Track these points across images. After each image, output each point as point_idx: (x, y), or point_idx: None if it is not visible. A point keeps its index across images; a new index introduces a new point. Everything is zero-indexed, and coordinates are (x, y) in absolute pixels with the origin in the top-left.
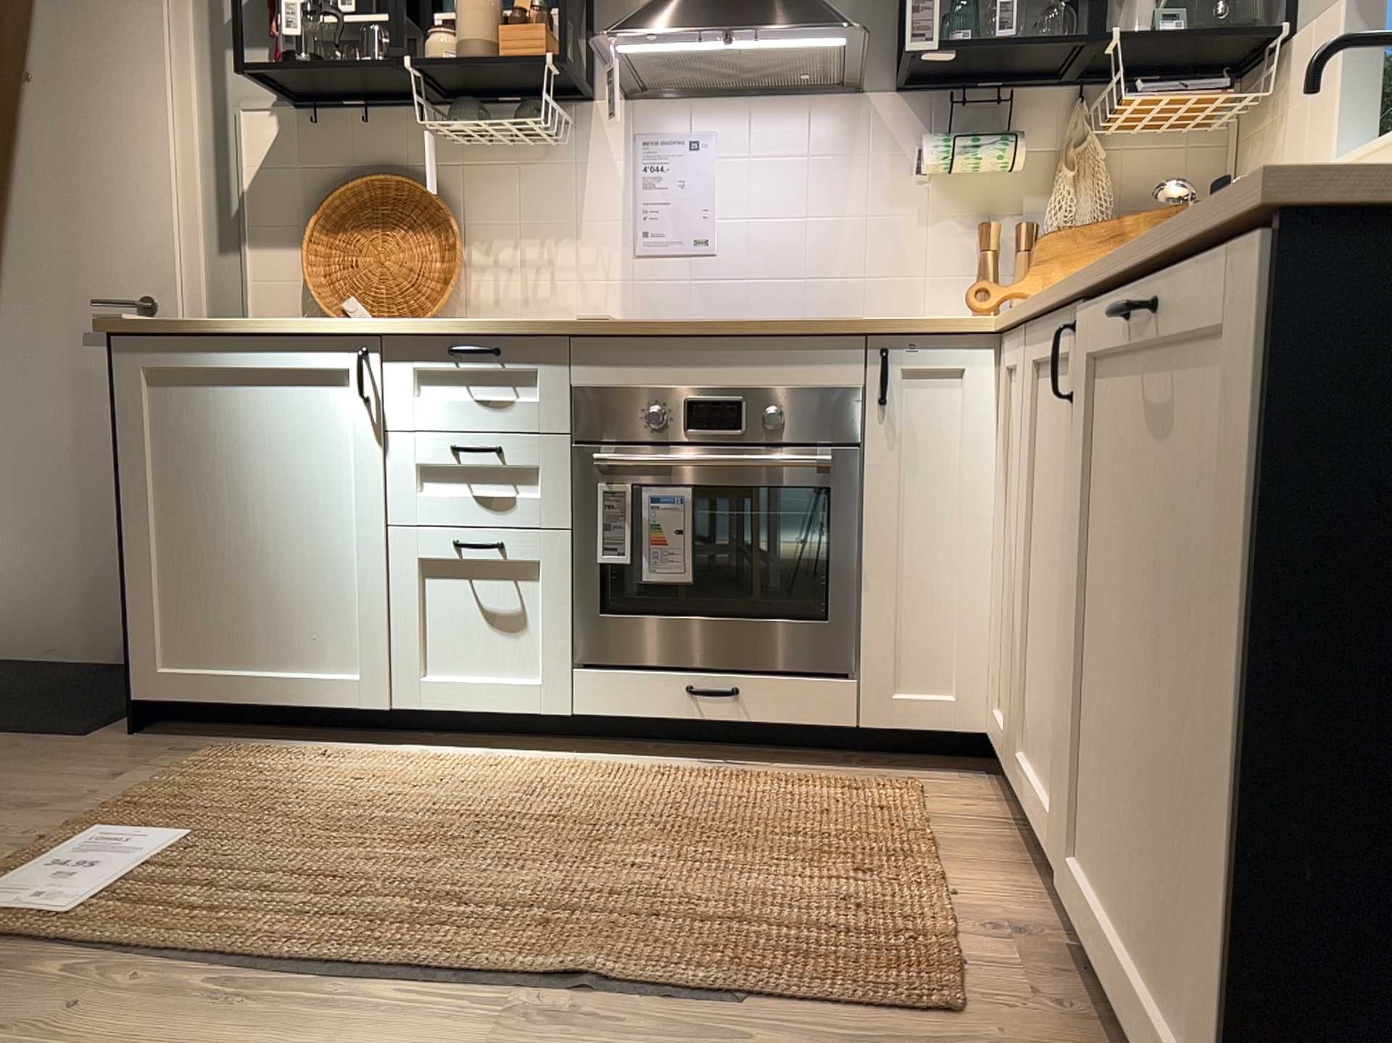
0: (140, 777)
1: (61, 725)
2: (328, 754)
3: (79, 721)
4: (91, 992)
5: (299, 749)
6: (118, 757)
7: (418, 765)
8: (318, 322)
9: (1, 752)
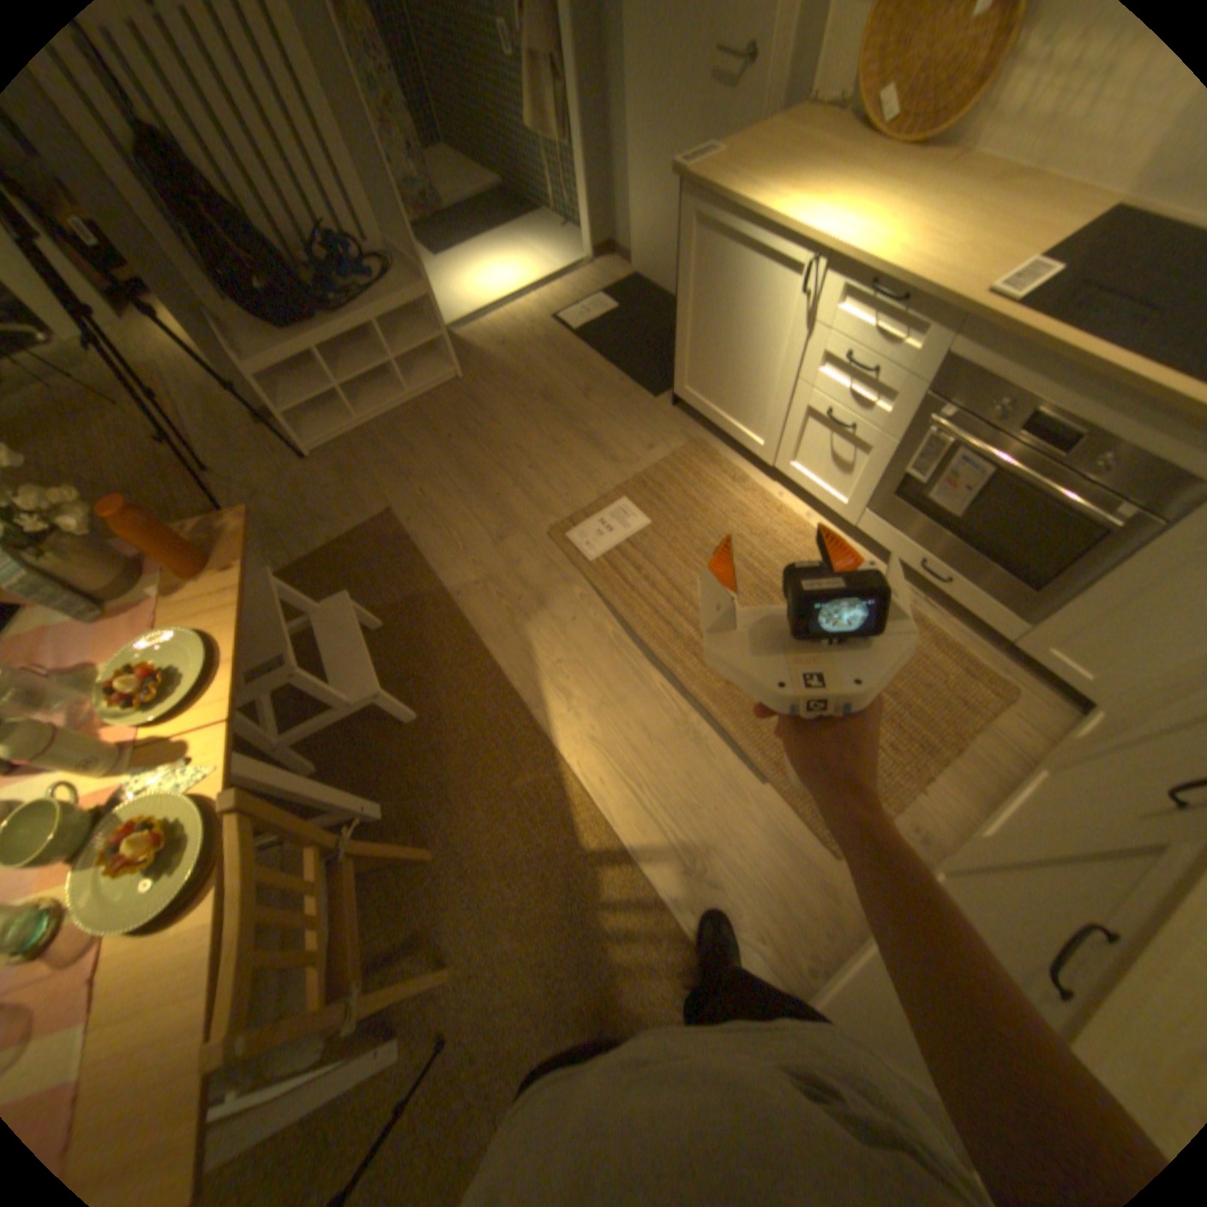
0: (659, 452)
1: (651, 381)
2: (735, 476)
3: (660, 380)
4: (584, 606)
5: (730, 459)
6: (659, 427)
7: (767, 509)
8: (801, 208)
9: (623, 397)
